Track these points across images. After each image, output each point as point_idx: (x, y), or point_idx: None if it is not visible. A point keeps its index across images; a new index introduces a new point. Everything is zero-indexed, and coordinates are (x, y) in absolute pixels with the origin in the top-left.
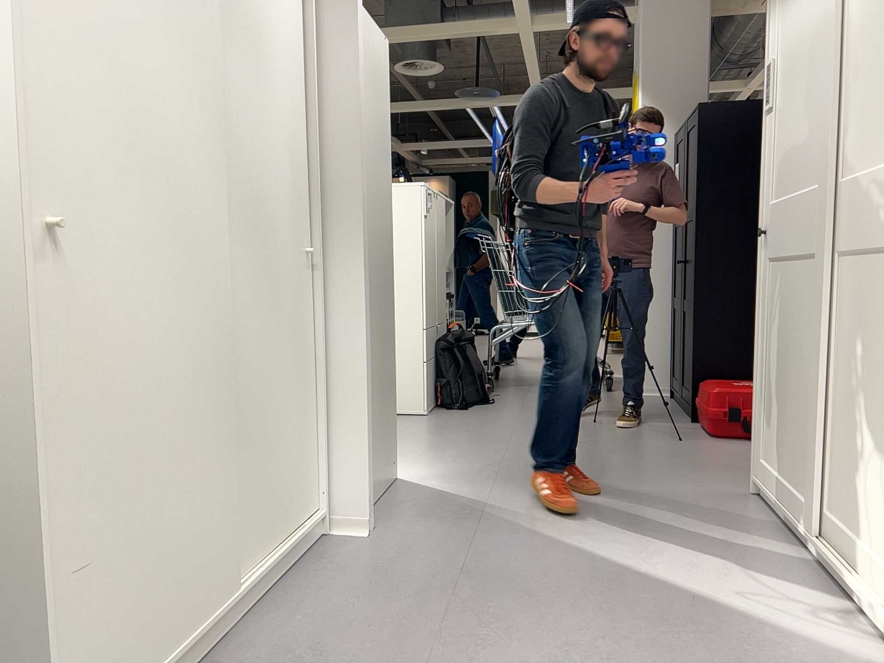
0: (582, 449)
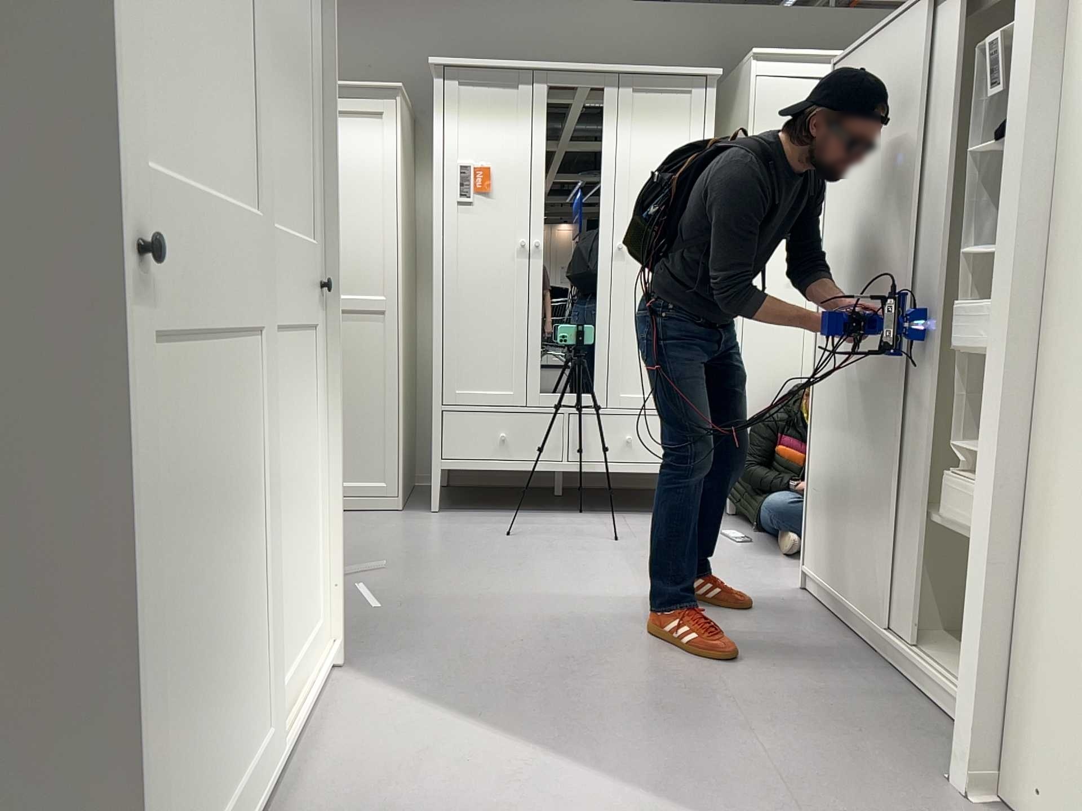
0: None
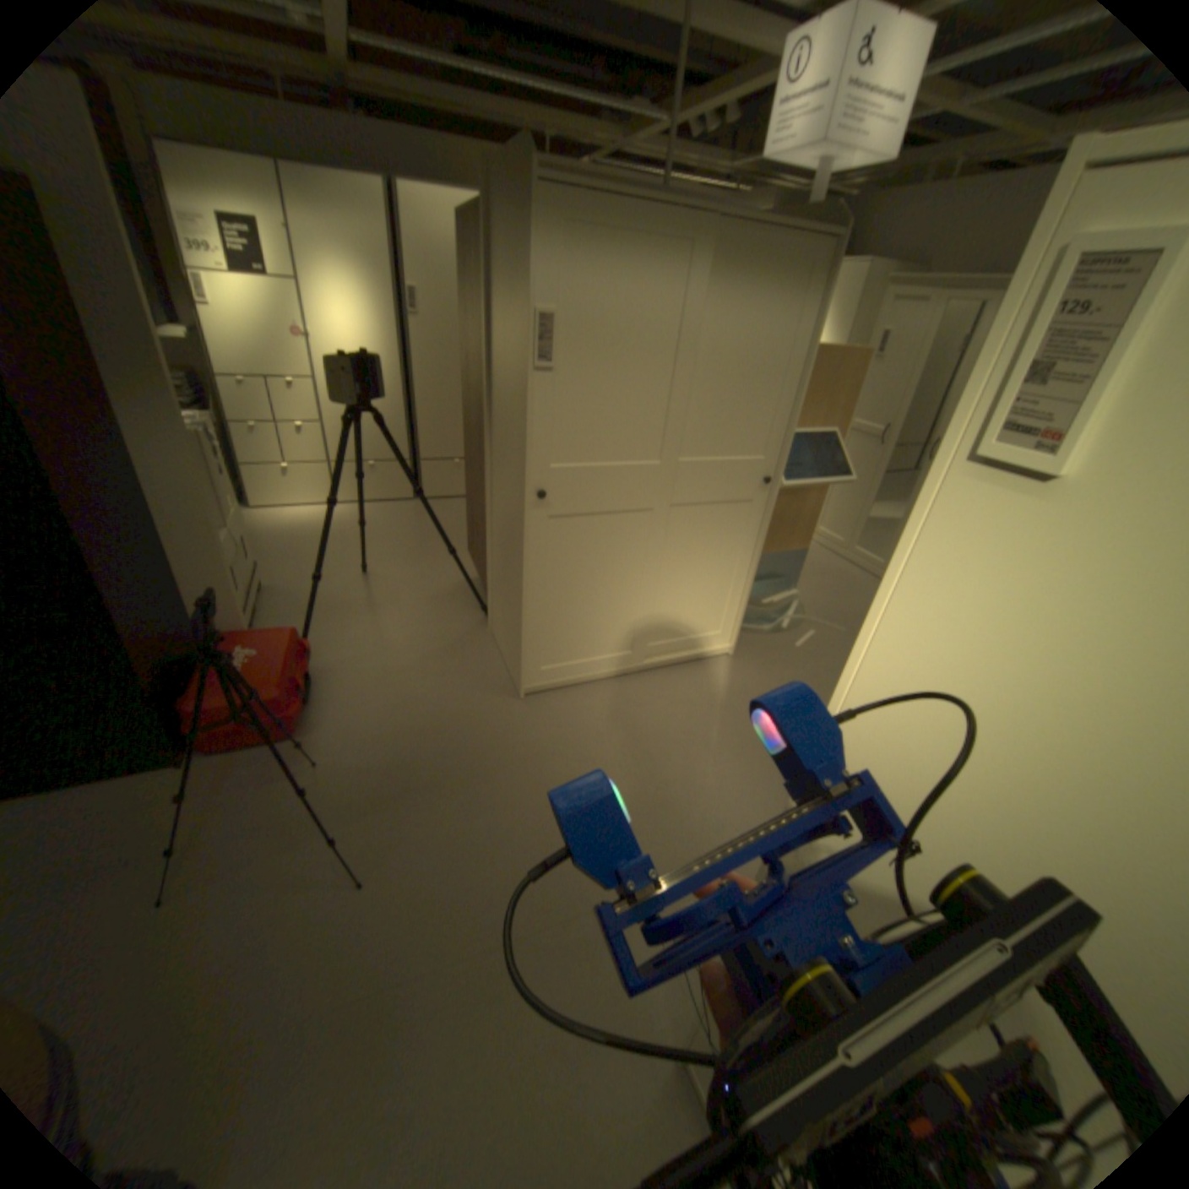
0: (401, 860)
